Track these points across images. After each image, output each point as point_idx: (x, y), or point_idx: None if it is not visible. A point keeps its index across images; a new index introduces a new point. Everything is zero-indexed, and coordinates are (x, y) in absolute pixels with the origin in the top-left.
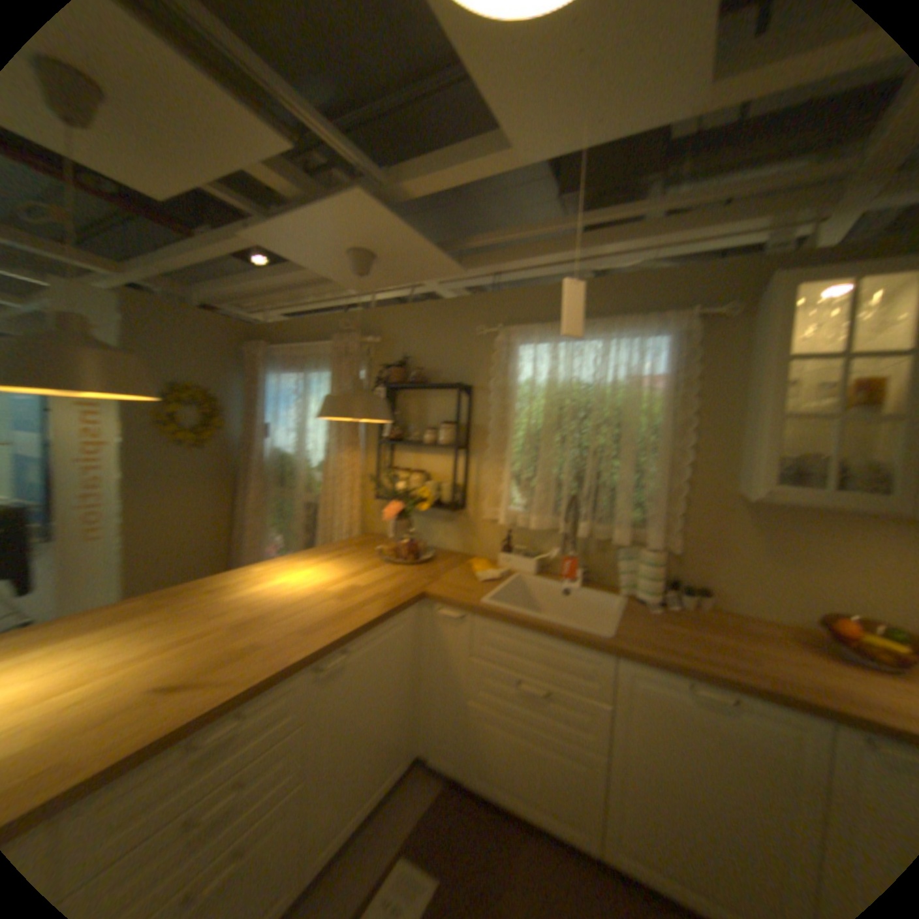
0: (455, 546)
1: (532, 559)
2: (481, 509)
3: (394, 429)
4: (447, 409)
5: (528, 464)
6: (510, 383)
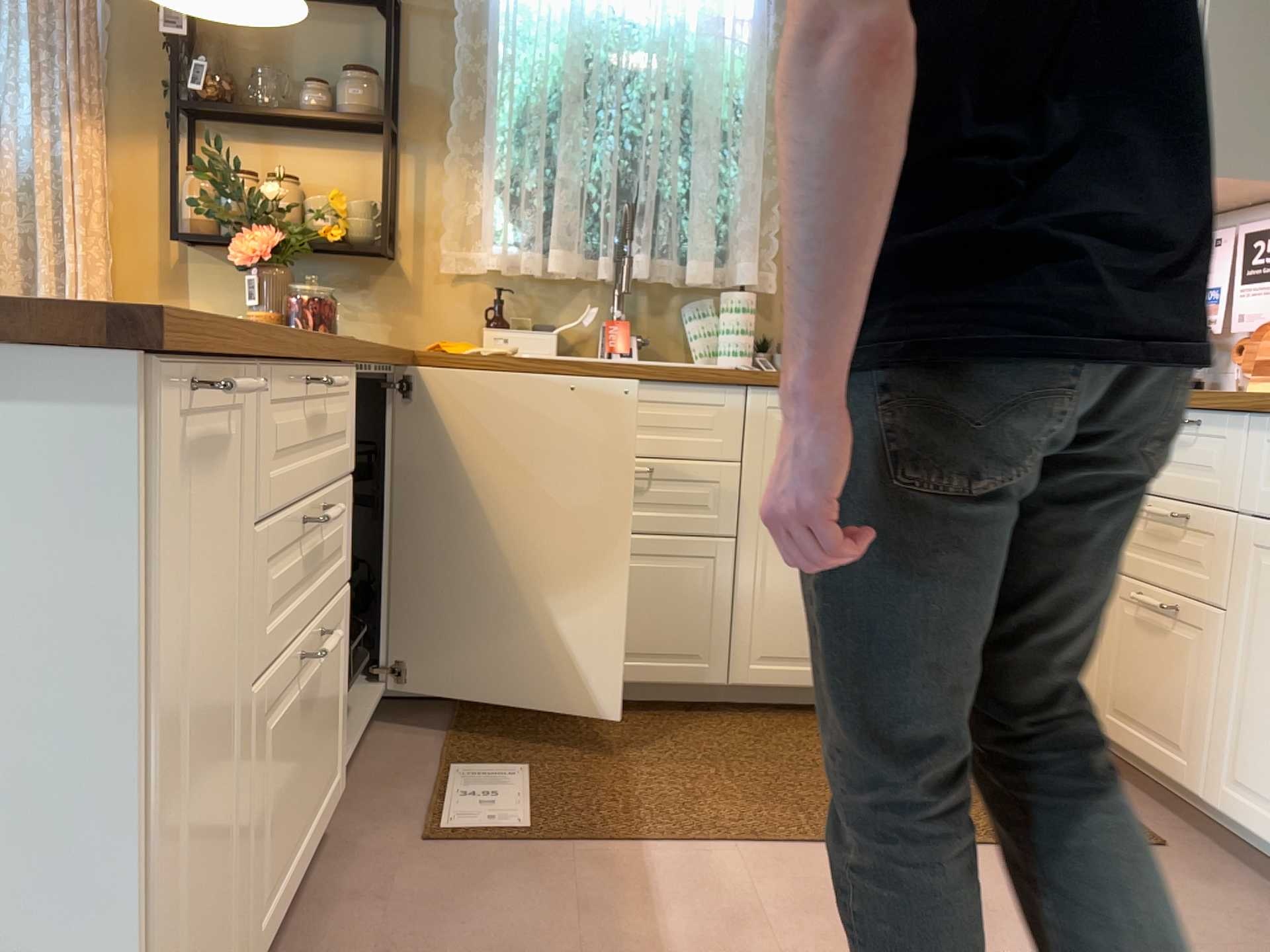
0: (379, 336)
1: (552, 331)
2: (437, 256)
3: (221, 79)
4: (349, 48)
5: (537, 160)
6: (494, 3)
